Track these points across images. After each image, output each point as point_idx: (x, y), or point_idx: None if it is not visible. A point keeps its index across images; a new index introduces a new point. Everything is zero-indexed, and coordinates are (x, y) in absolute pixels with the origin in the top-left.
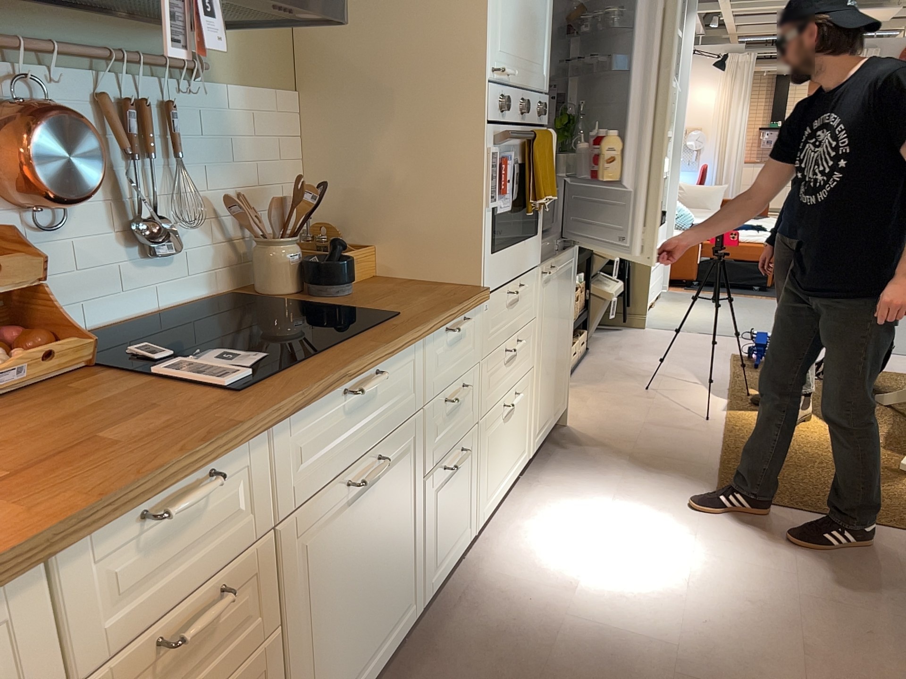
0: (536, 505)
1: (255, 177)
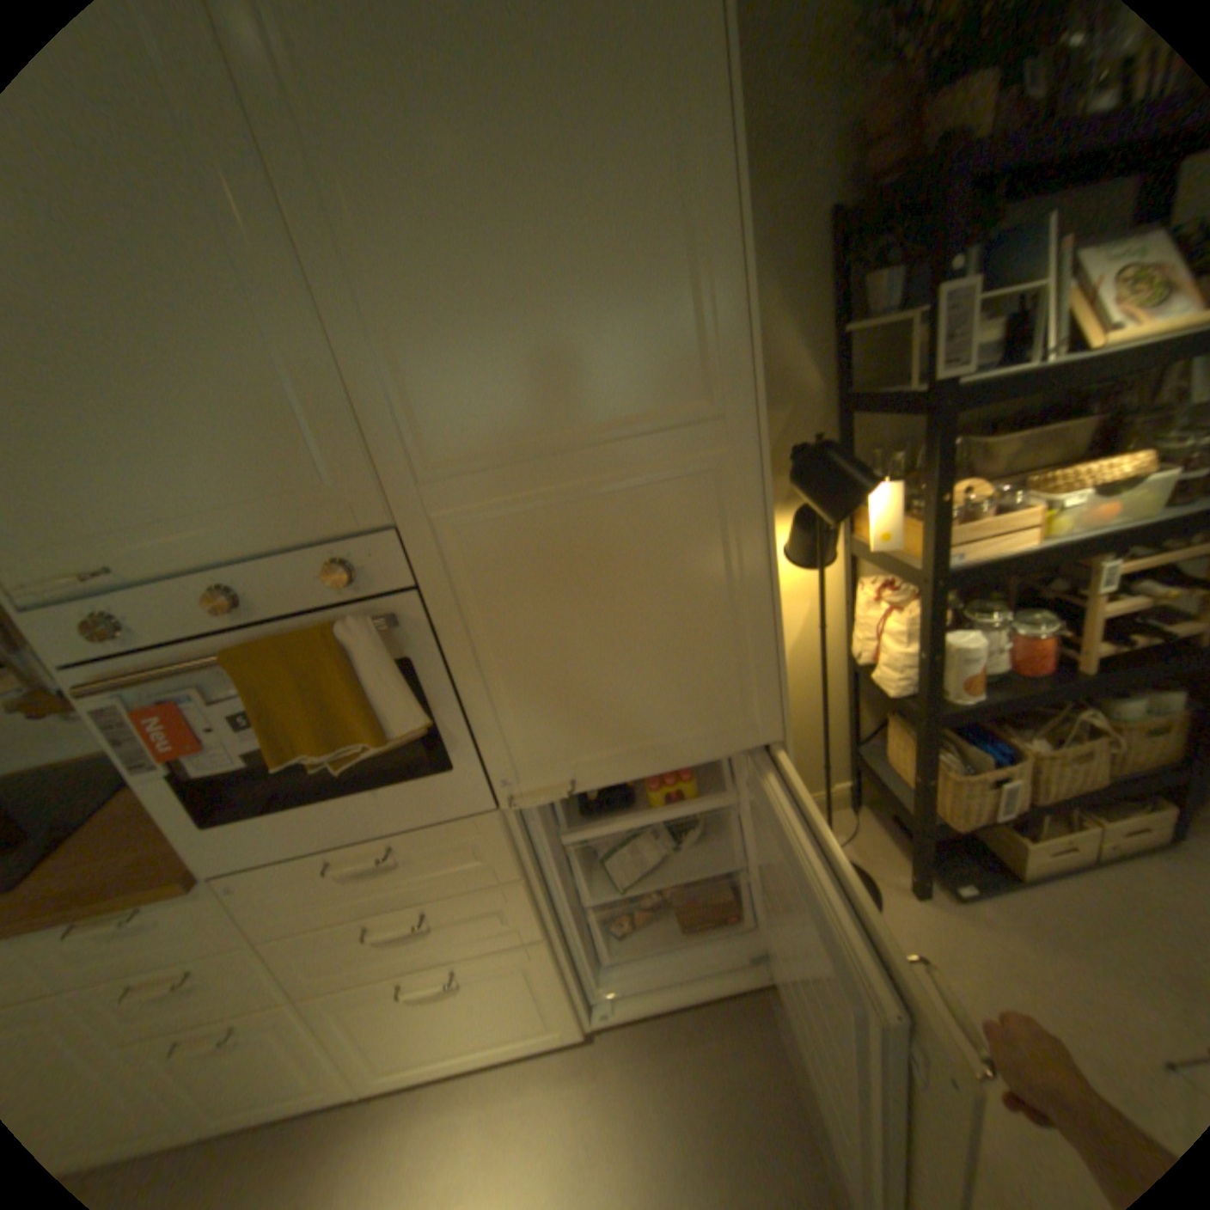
0: (523, 1120)
1: None
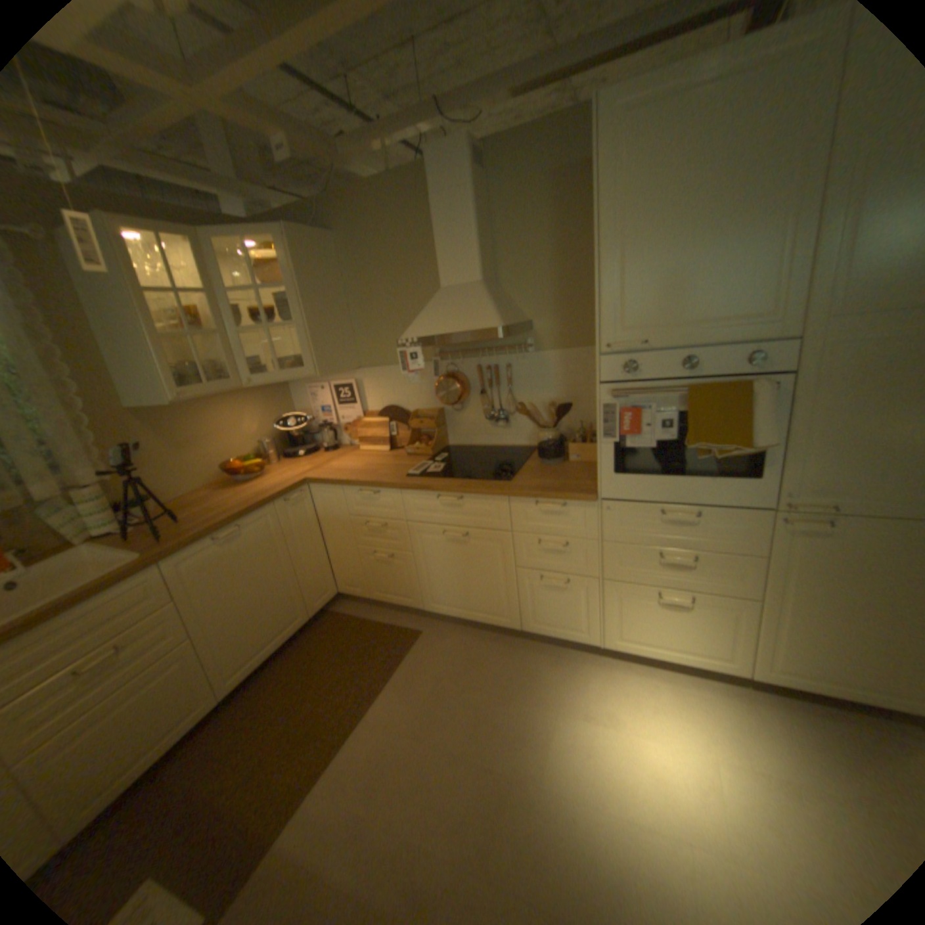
0: (703, 702)
1: (564, 393)
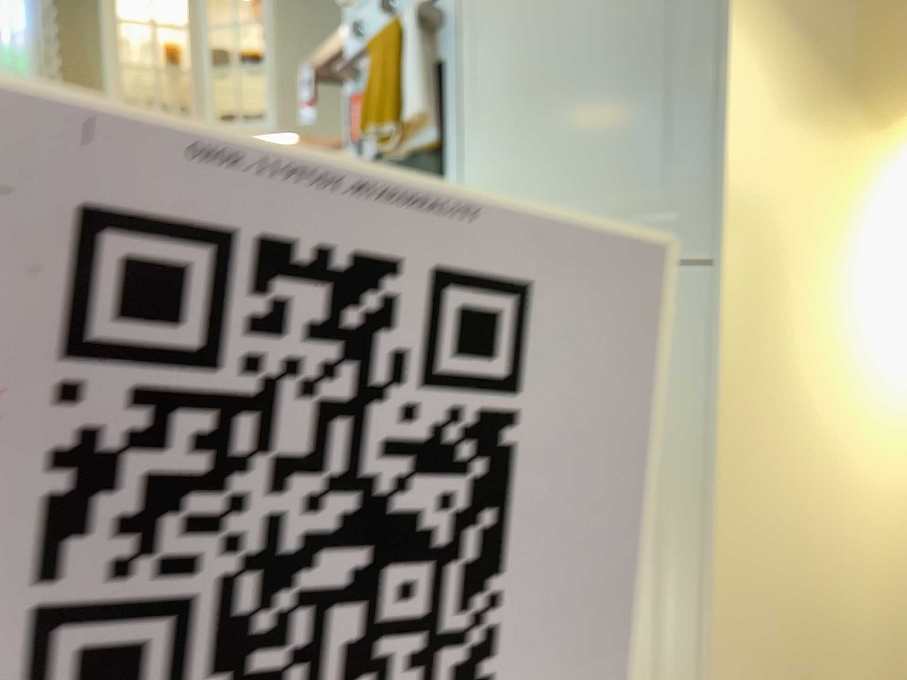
0: None
1: None
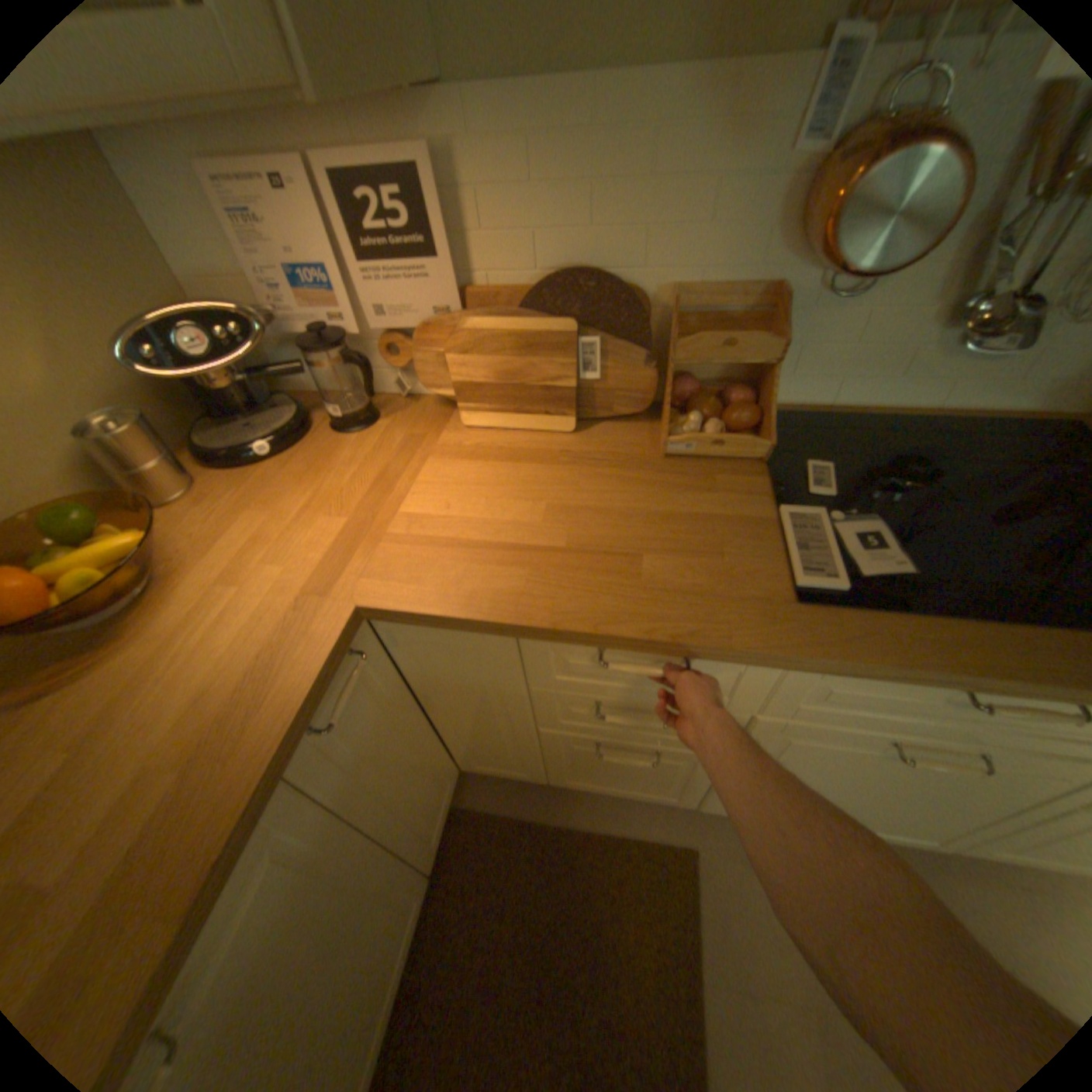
0: None
1: None
